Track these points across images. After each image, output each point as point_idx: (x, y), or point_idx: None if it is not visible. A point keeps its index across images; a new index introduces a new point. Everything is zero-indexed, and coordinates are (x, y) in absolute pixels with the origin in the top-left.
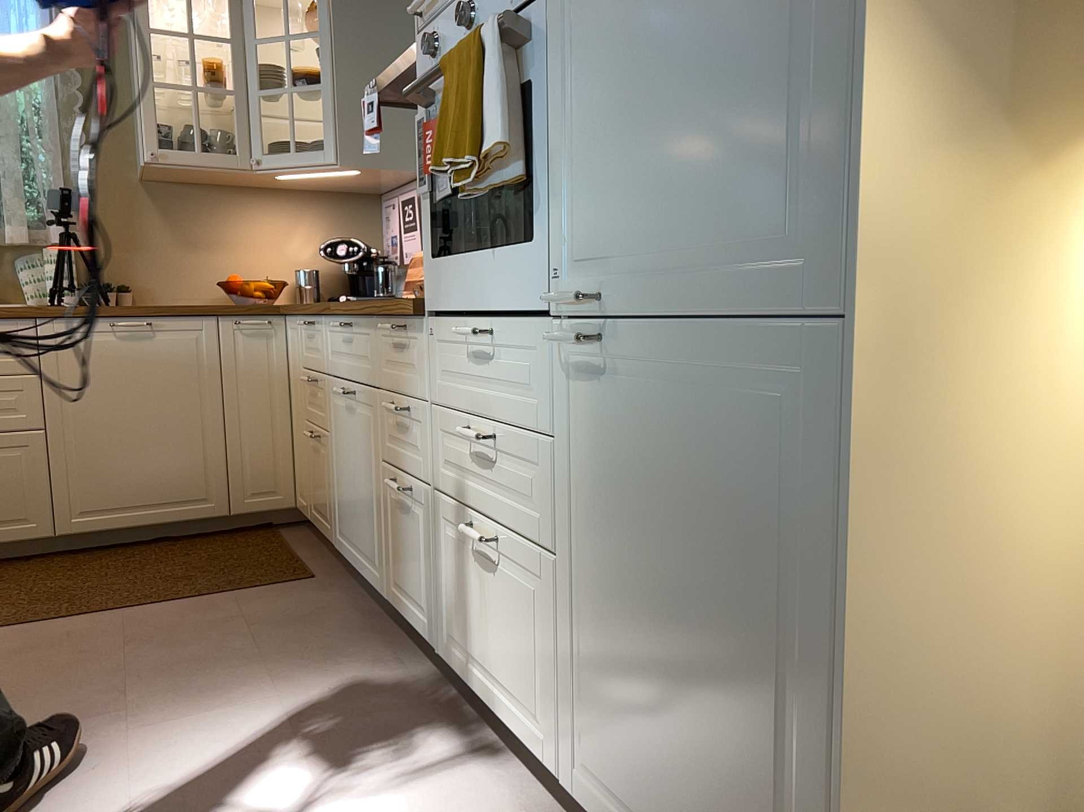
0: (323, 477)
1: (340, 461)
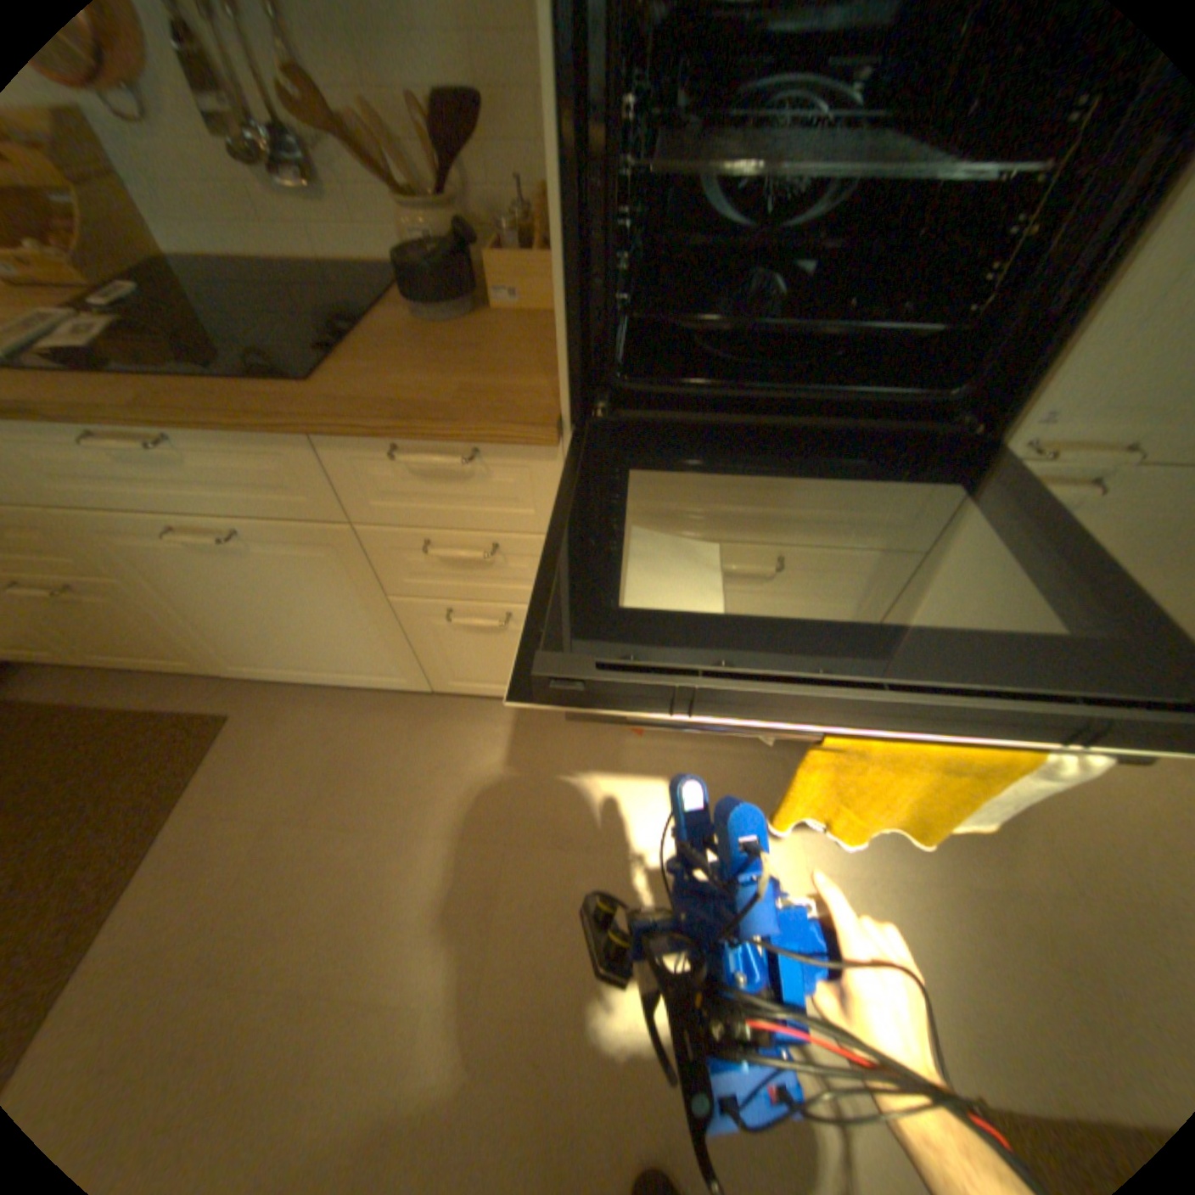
0: (119, 625)
1: (197, 606)
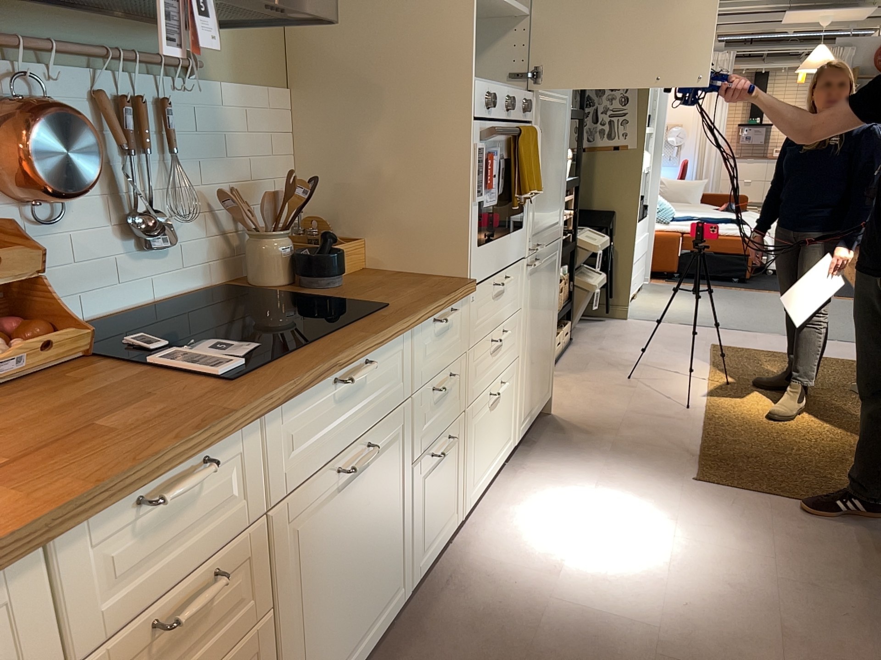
0: None
1: (319, 590)
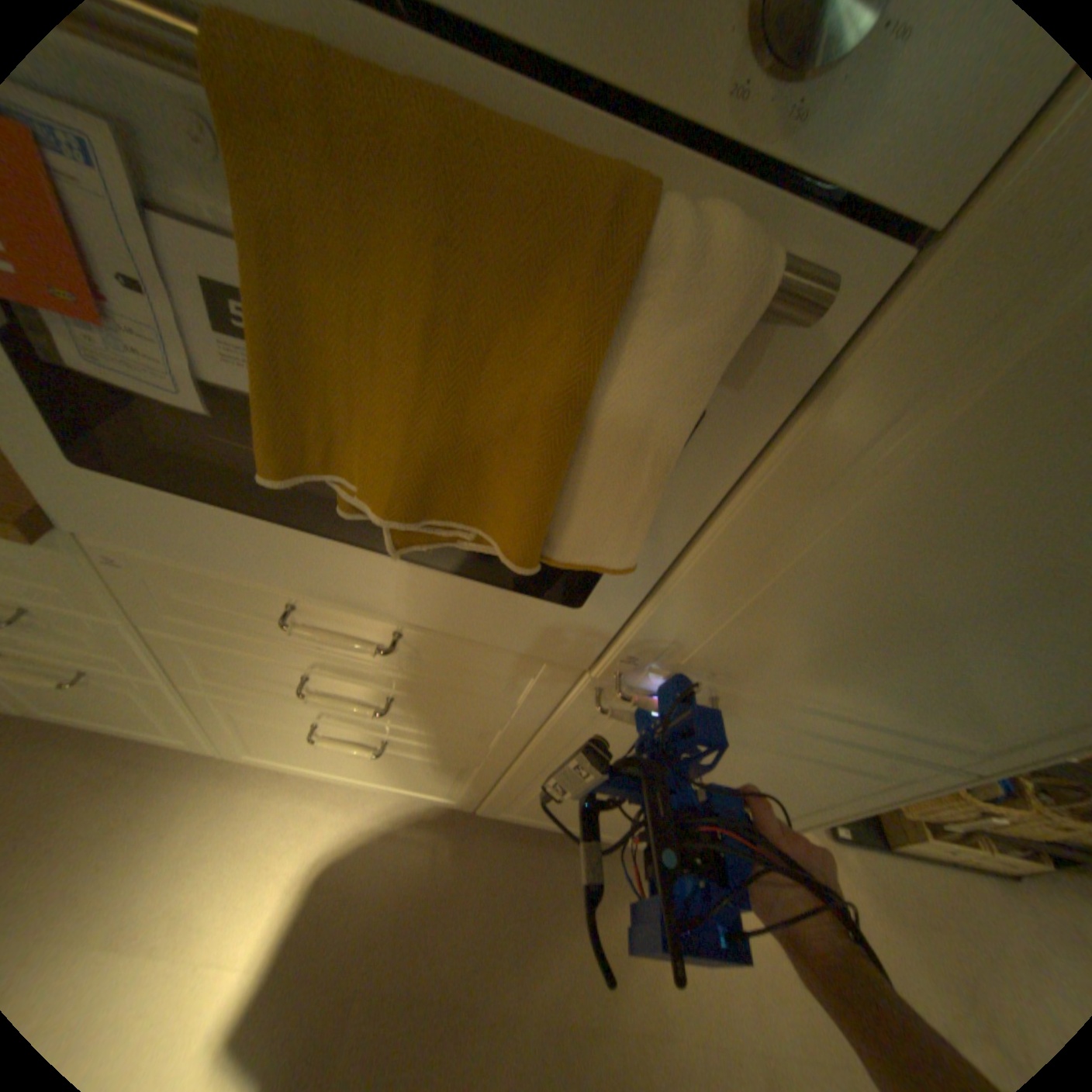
0: None
1: None
